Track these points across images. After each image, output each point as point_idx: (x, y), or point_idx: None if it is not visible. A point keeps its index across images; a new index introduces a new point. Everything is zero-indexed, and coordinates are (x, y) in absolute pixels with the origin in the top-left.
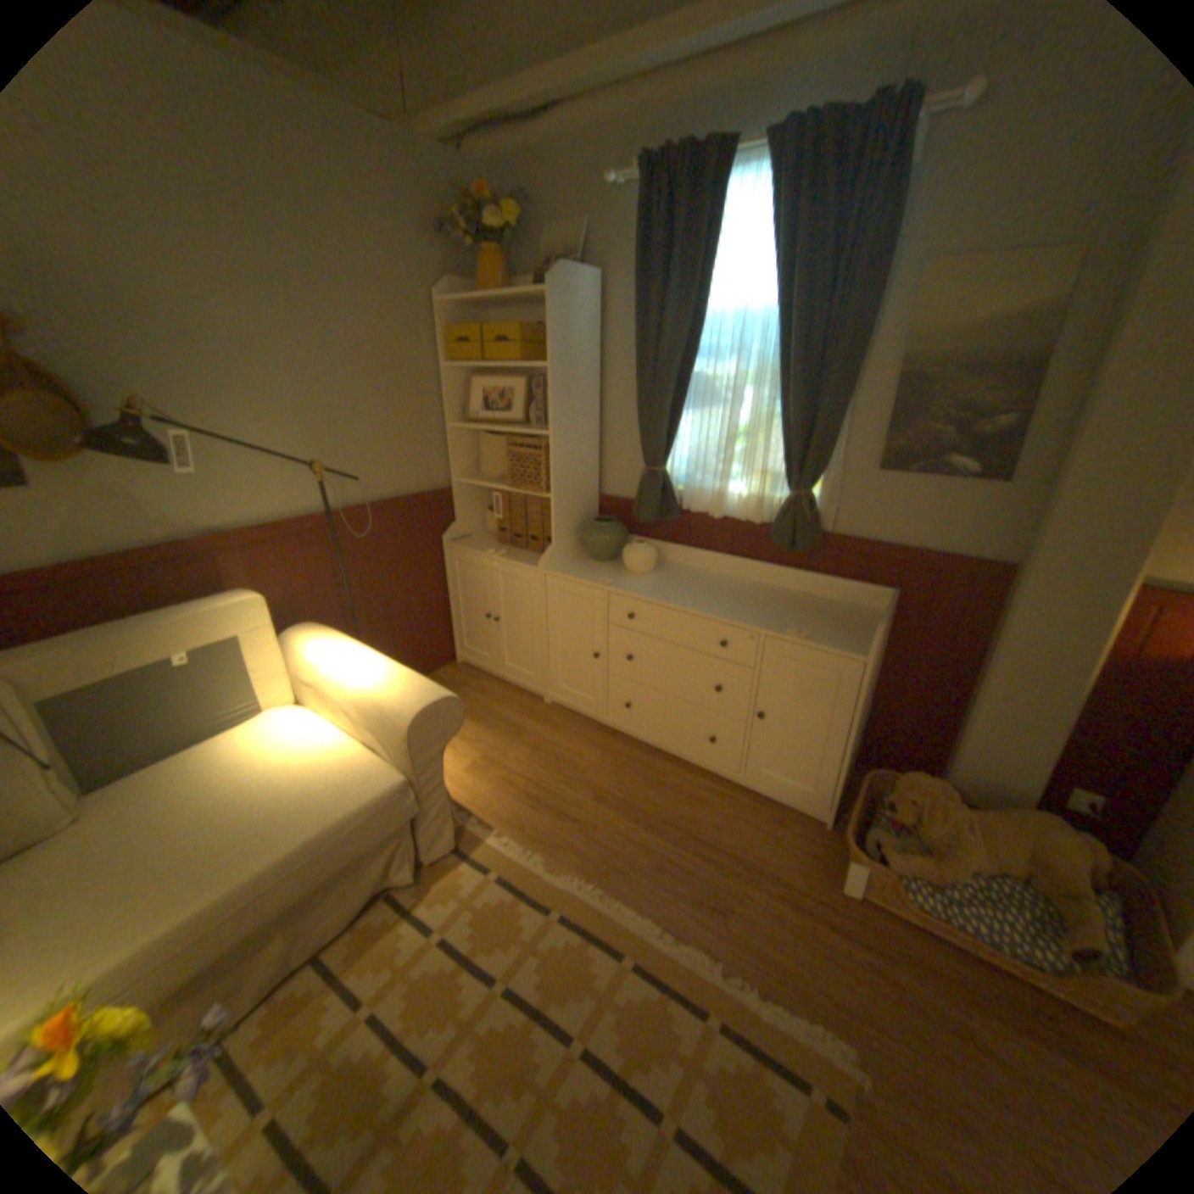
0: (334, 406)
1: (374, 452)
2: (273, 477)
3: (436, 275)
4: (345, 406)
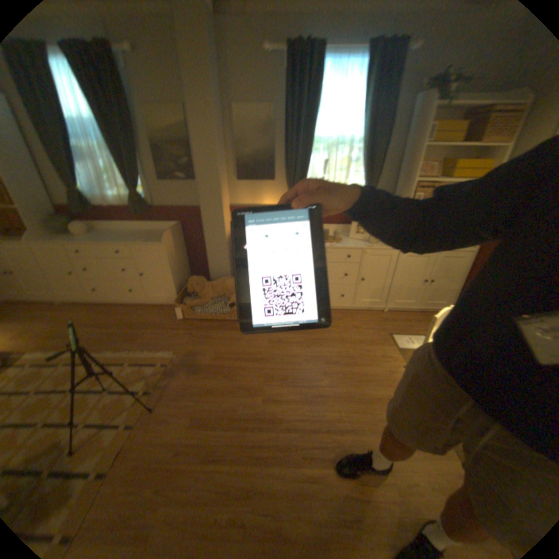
0: None
1: None
2: None
3: None
4: None
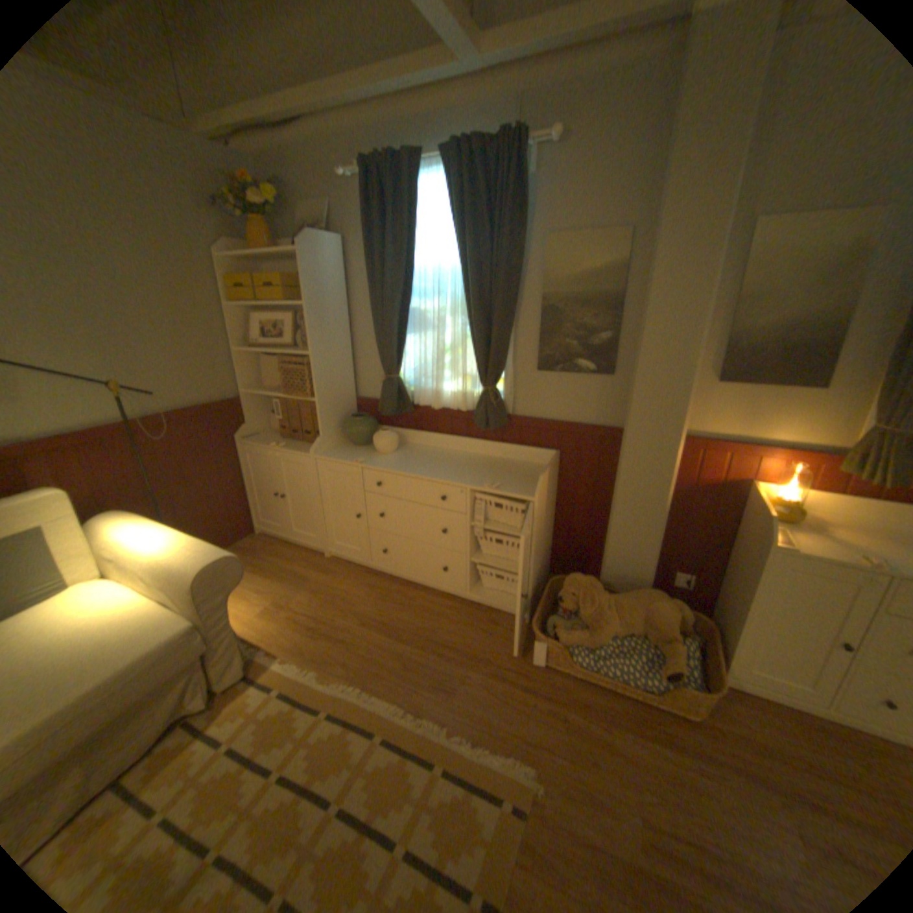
0: (129, 337)
1: (168, 371)
2: (74, 394)
3: (214, 237)
4: (139, 337)
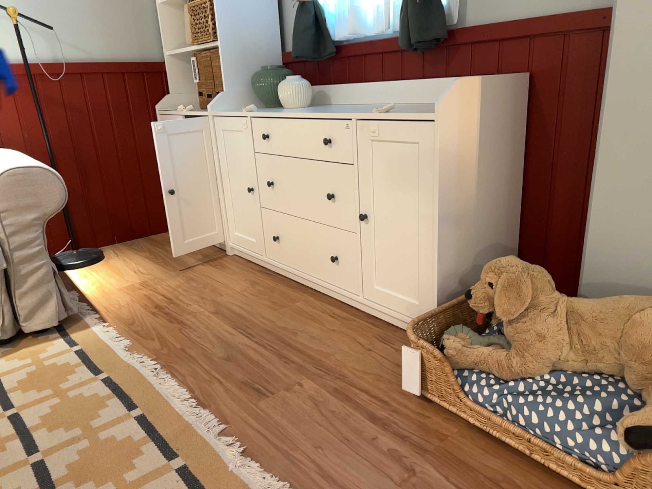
0: None
1: (86, 21)
2: None
3: None
4: None
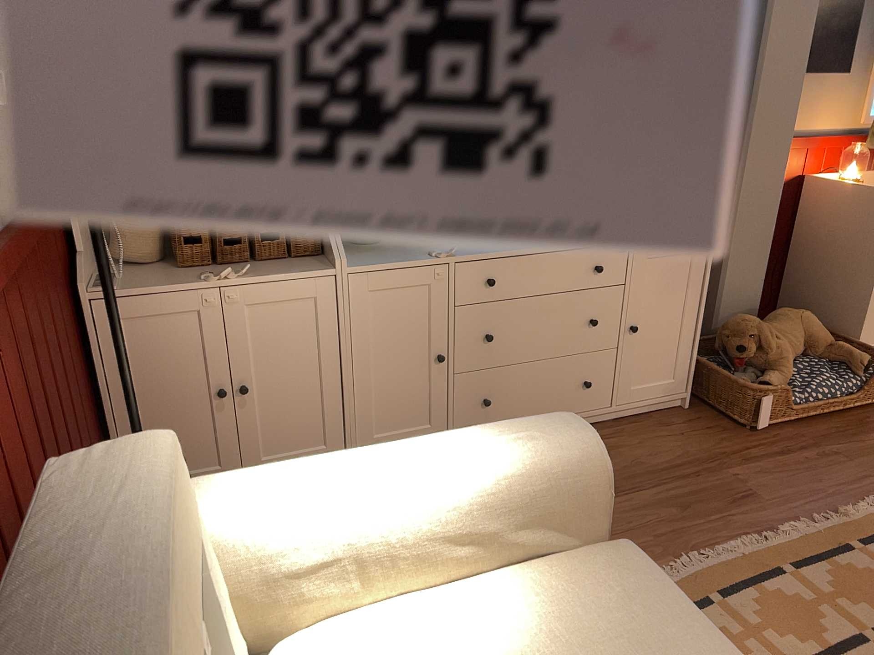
0: None
1: None
2: None
3: None
4: None
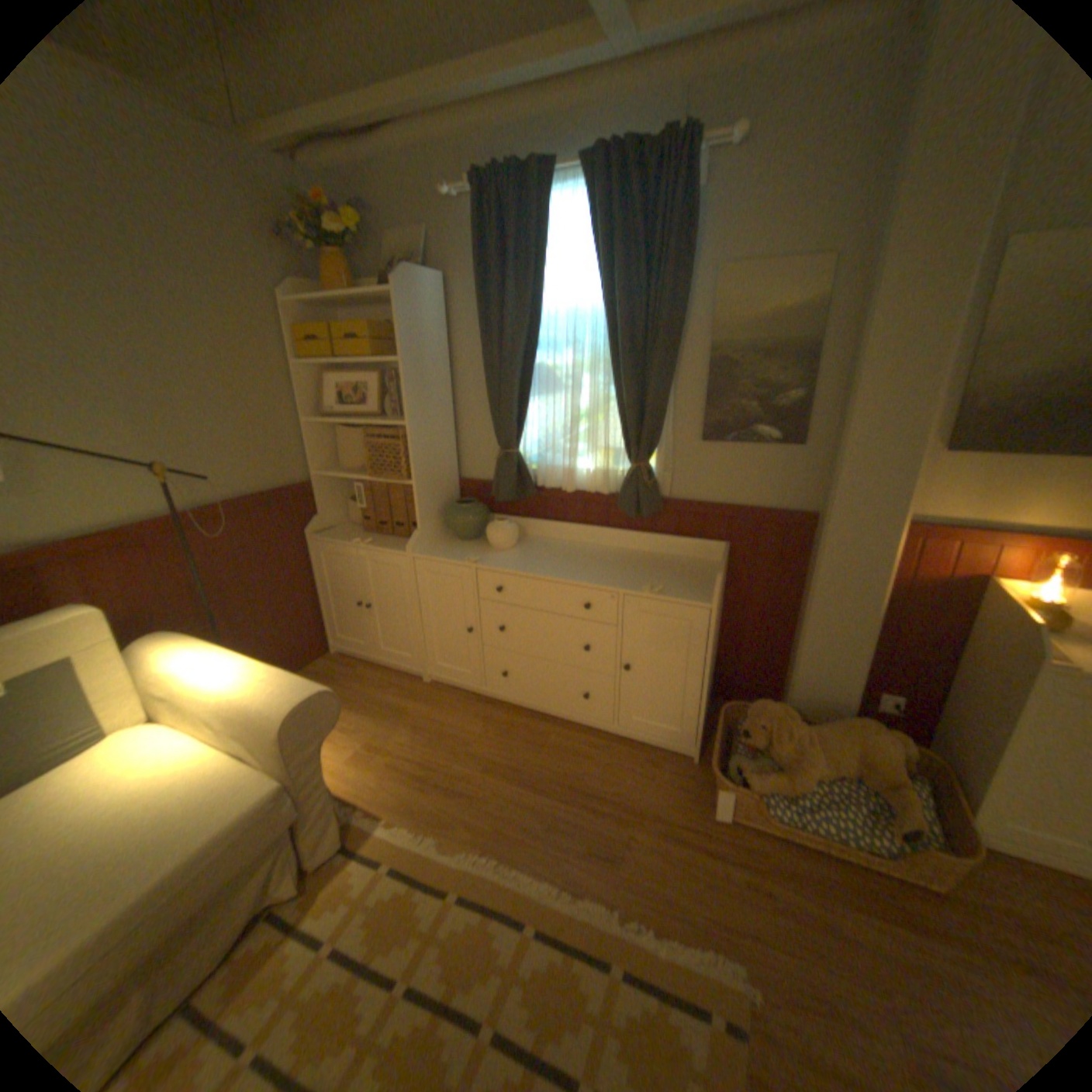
0: (175, 406)
1: (224, 450)
2: (107, 481)
3: (279, 277)
4: (188, 405)
